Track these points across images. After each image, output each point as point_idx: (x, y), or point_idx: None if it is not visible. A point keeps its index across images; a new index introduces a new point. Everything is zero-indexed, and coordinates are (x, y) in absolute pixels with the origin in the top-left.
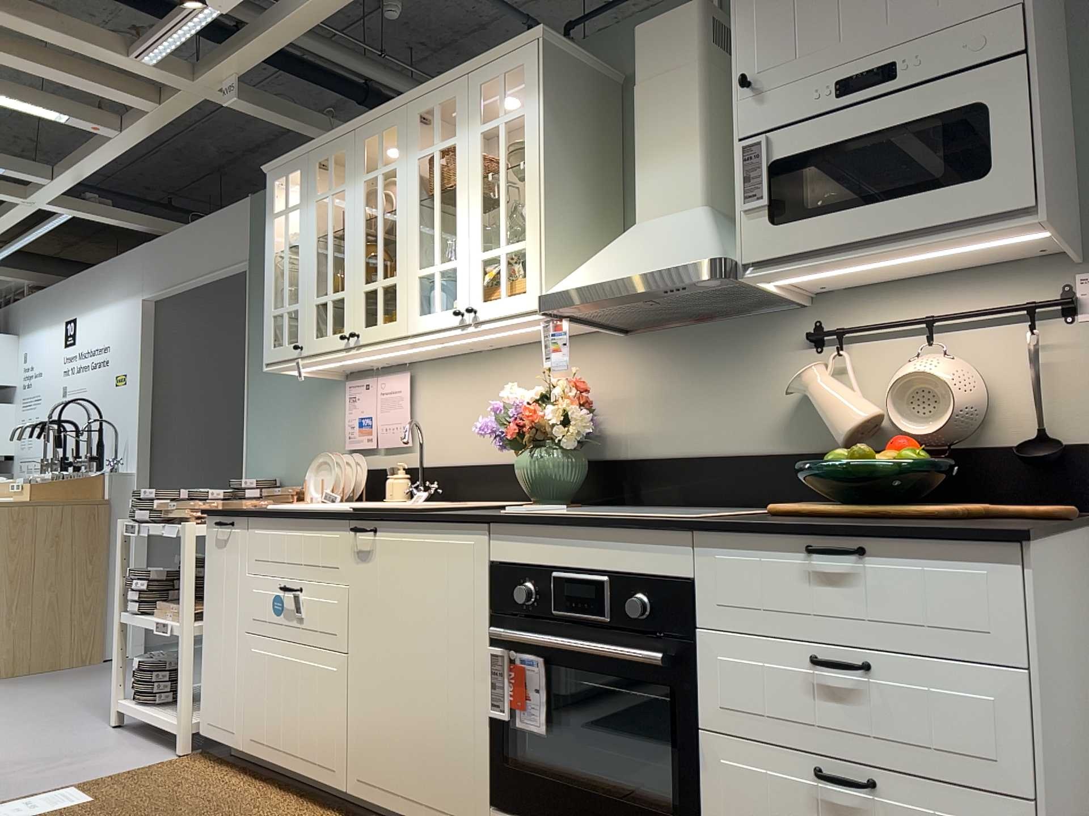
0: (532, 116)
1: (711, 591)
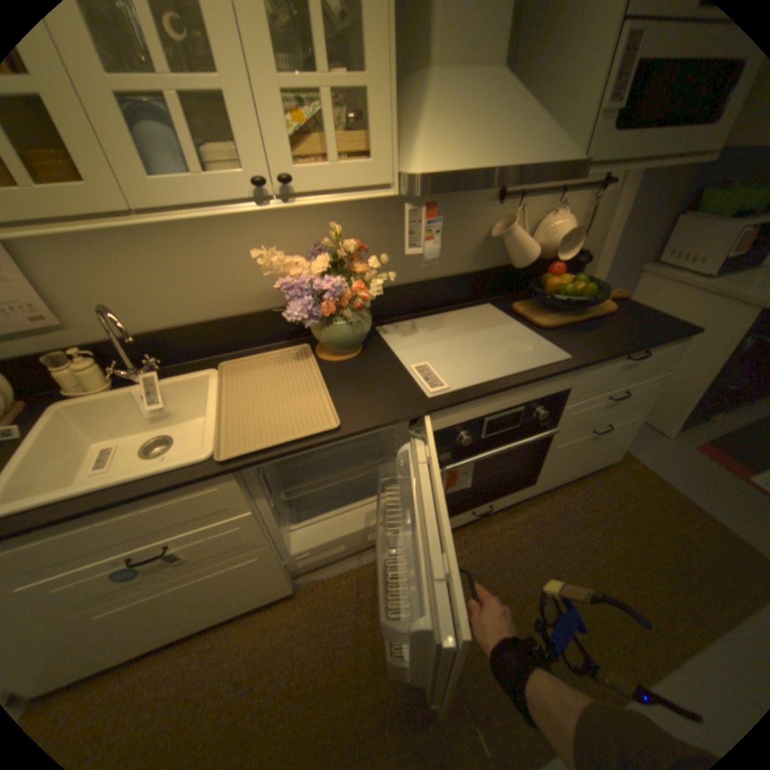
0: None
1: (578, 391)
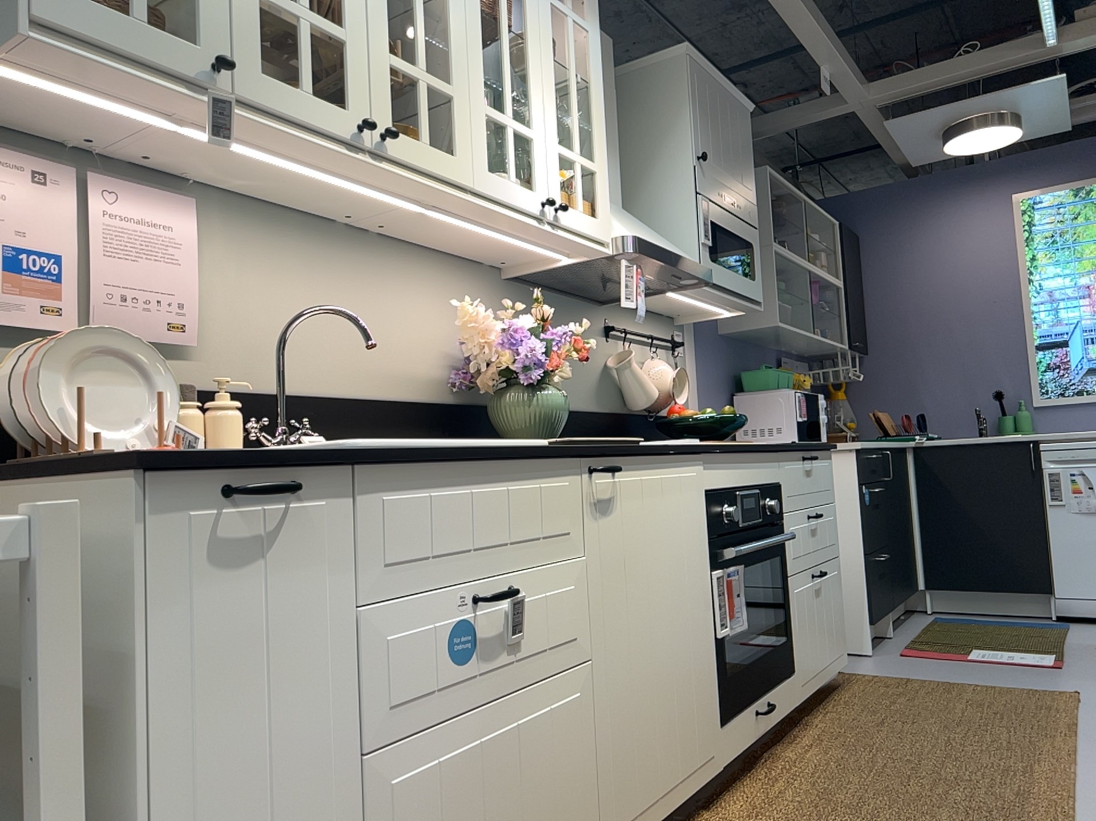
0: (597, 42)
1: (786, 488)
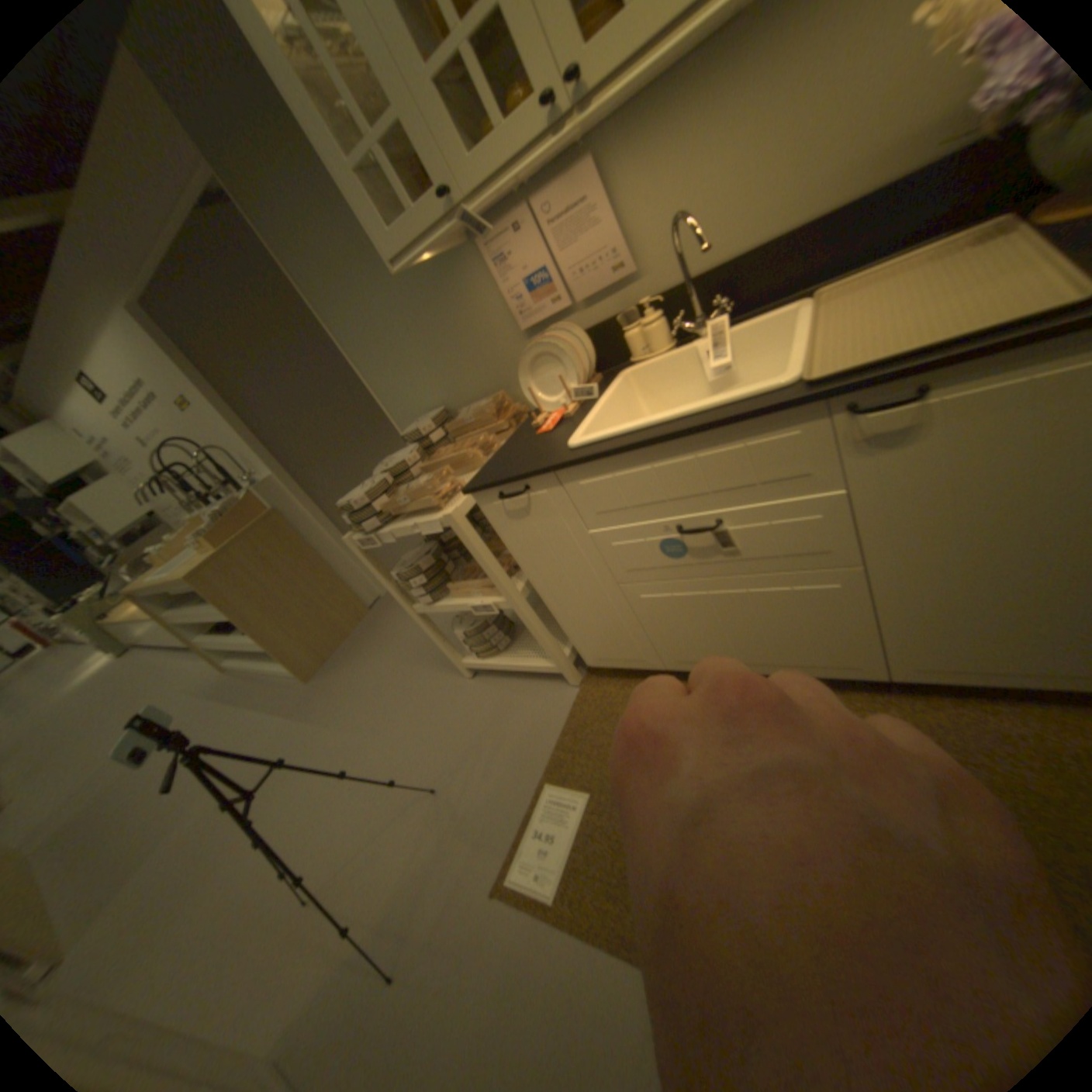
0: None
1: None
